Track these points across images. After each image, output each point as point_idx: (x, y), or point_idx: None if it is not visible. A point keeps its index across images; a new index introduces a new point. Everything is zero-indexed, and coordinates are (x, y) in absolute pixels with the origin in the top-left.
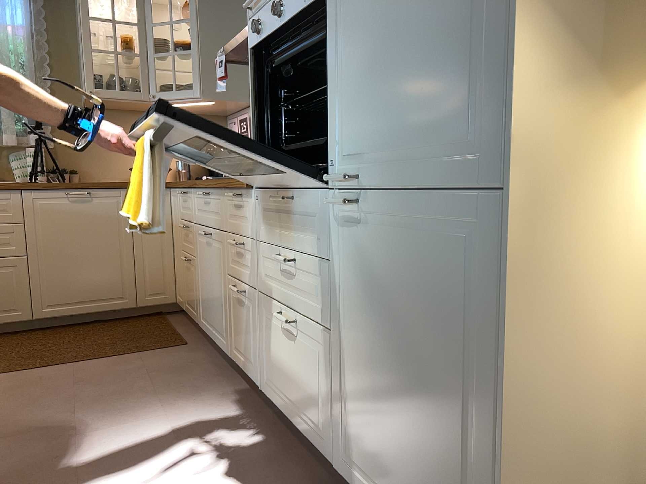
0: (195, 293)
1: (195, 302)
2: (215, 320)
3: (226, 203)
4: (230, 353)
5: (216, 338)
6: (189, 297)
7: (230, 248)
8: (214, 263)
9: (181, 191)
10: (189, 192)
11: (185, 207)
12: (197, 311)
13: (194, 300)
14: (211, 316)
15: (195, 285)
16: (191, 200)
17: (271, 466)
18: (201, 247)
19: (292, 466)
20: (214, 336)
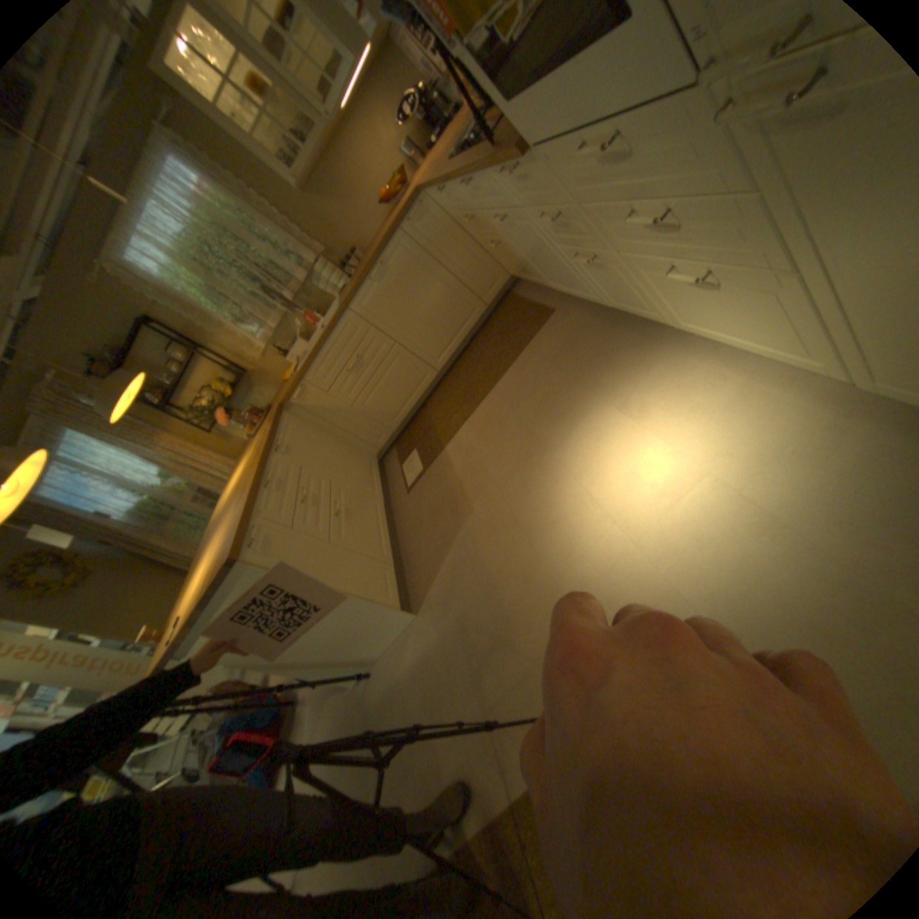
0: (527, 264)
1: (533, 270)
2: (570, 280)
3: (501, 175)
4: (610, 301)
5: (582, 293)
6: (524, 268)
7: (542, 219)
8: (532, 236)
9: (439, 190)
10: (447, 184)
11: (455, 198)
12: (541, 276)
13: (531, 269)
14: (563, 278)
15: (523, 258)
16: (455, 189)
17: (746, 395)
18: (504, 227)
19: (772, 383)
20: (579, 292)
